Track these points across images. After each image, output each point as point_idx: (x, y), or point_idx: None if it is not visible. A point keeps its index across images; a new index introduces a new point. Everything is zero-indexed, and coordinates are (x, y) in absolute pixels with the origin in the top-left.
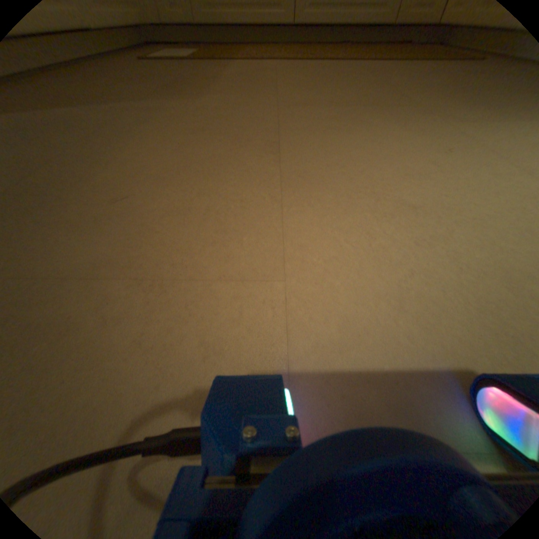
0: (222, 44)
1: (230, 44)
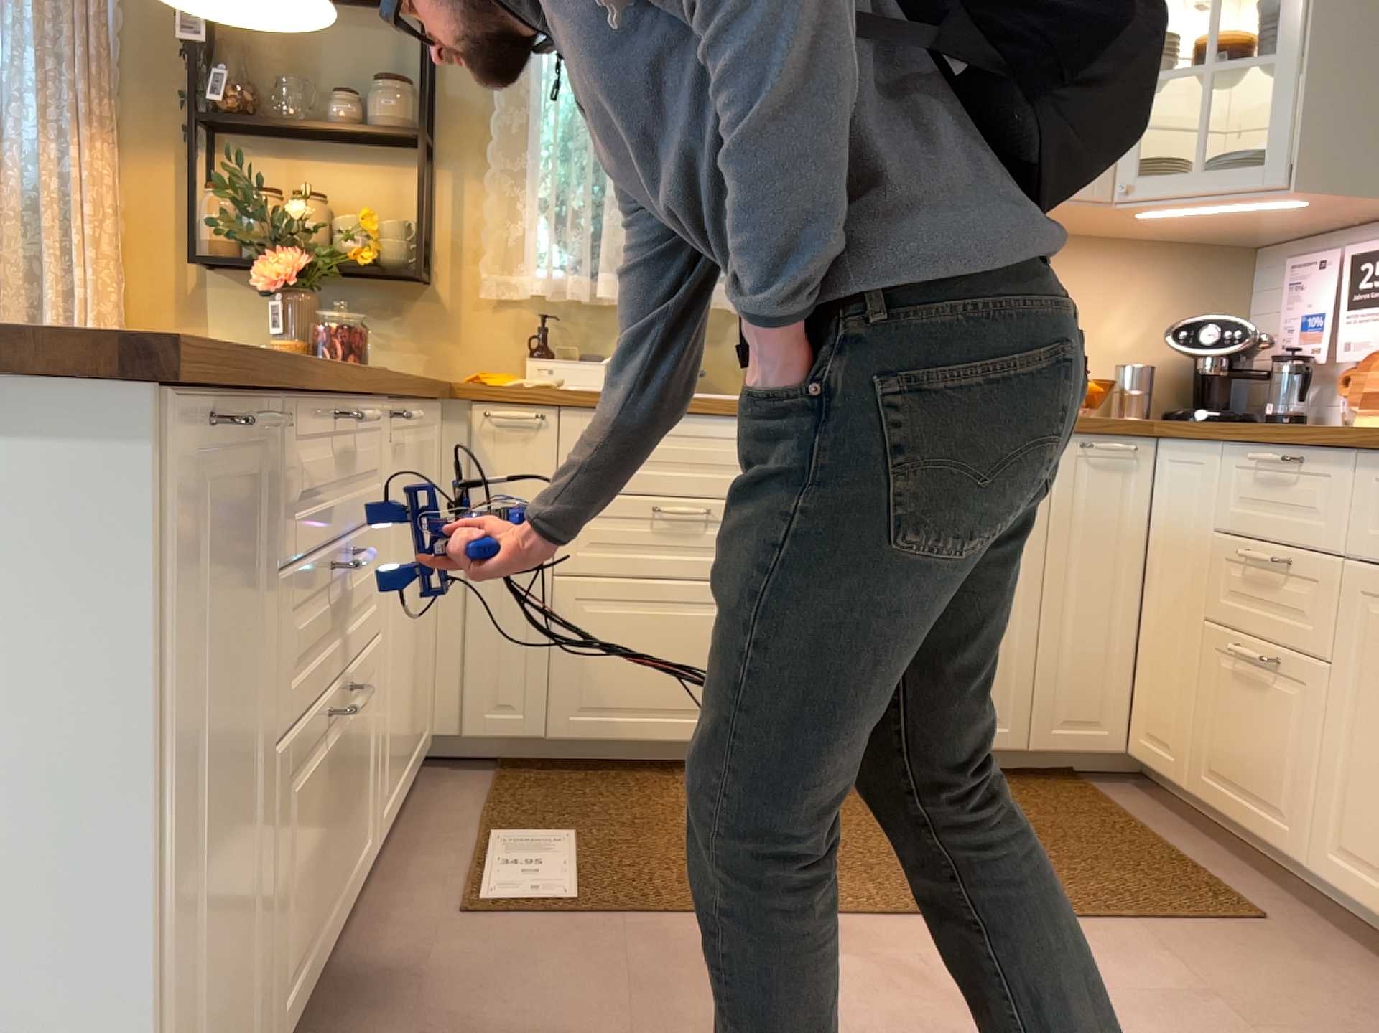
0: (615, 781)
1: (635, 780)
